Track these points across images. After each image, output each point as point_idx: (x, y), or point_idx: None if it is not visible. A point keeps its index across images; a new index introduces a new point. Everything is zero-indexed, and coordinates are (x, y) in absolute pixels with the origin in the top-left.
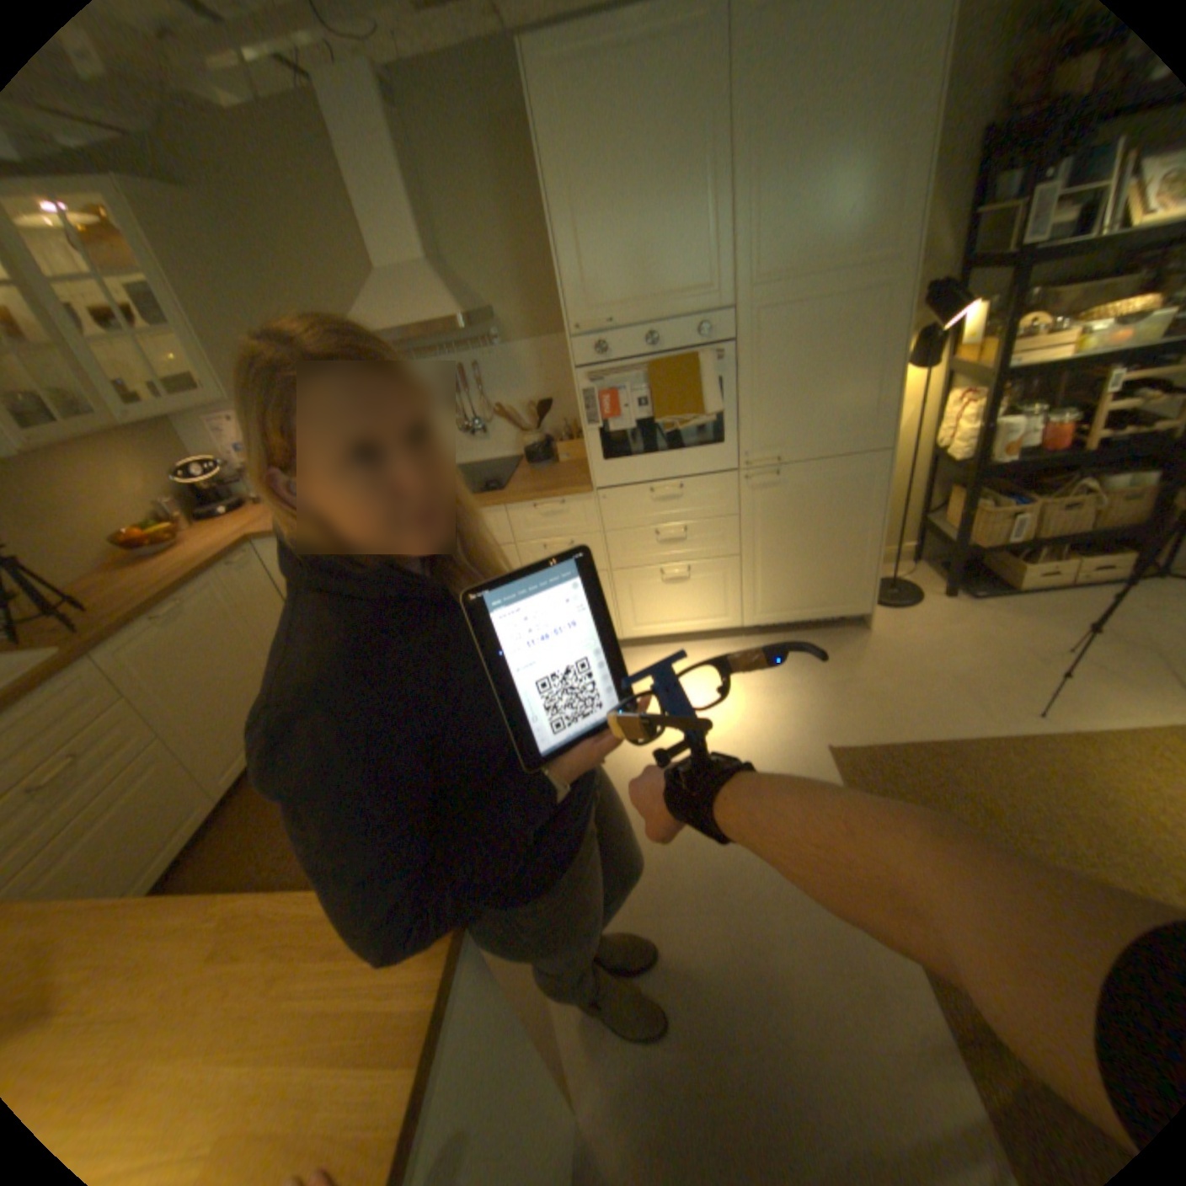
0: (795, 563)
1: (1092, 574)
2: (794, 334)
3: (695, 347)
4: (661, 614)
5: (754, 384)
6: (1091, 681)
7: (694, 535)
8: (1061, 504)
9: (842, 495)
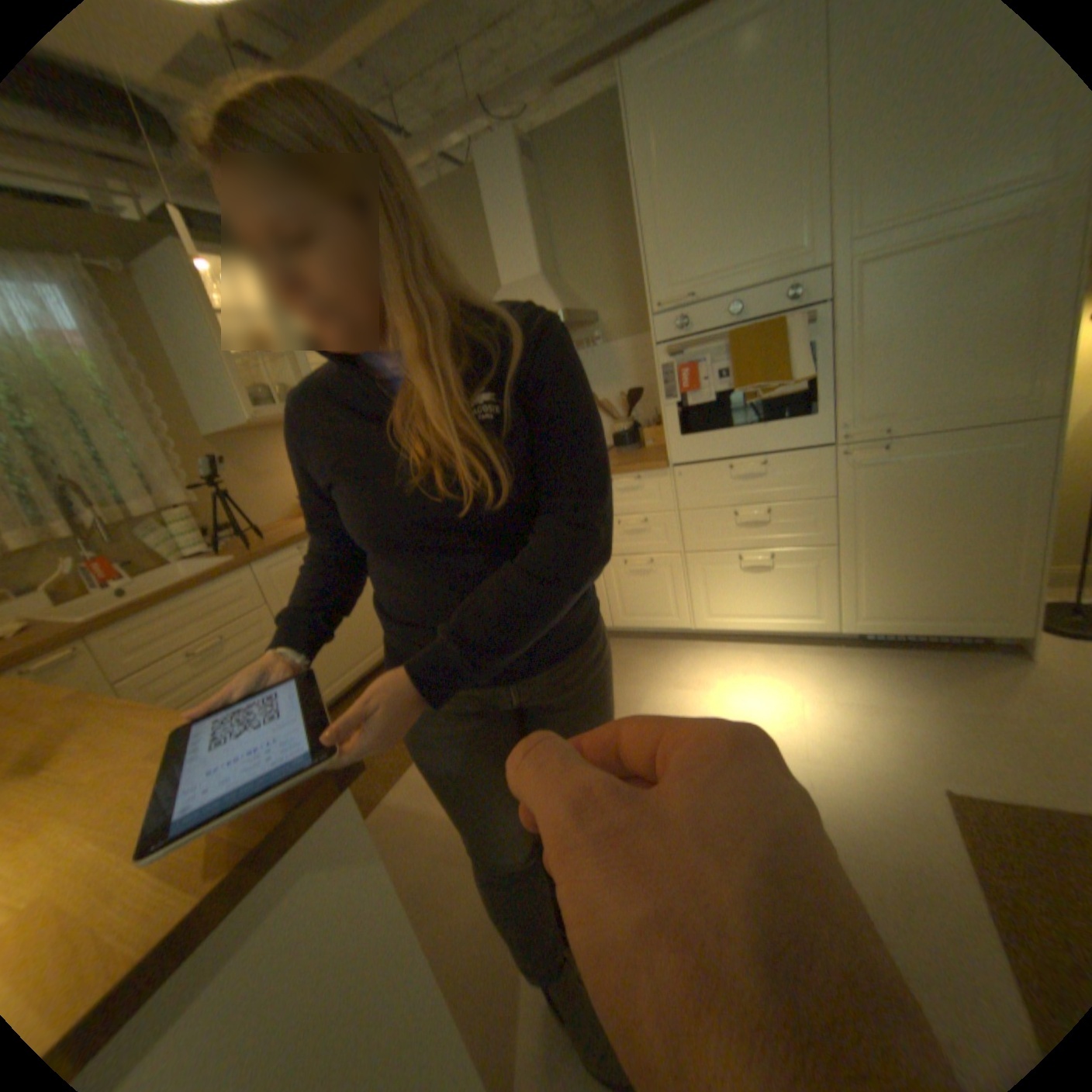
0: (916, 558)
1: None
2: (912, 281)
3: (787, 308)
4: (741, 604)
5: (859, 343)
6: None
7: (782, 517)
8: None
9: (987, 474)
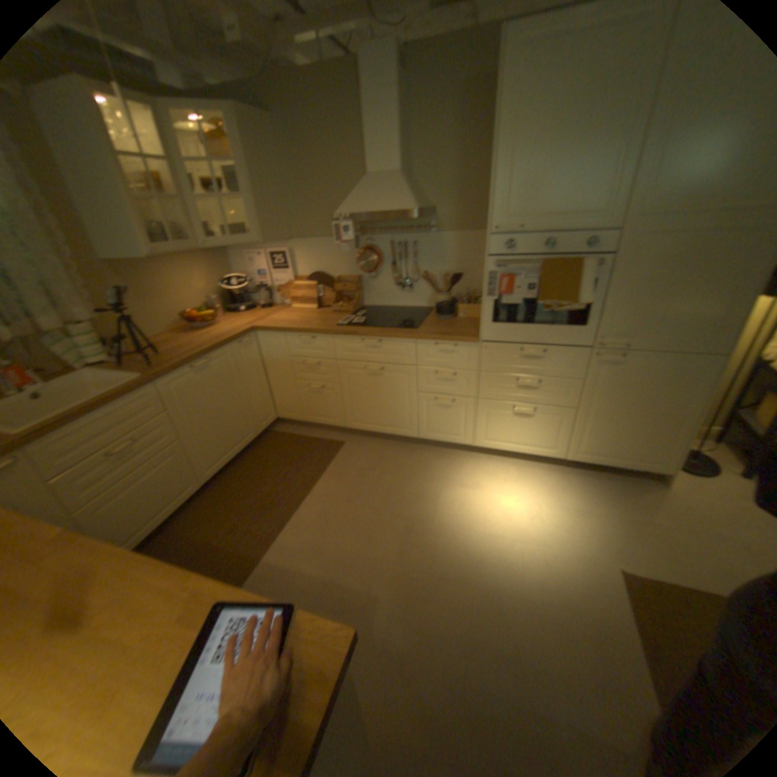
0: (621, 424)
1: None
2: (668, 254)
3: (583, 253)
4: (507, 436)
5: (624, 287)
6: None
7: (546, 387)
8: None
9: (675, 382)
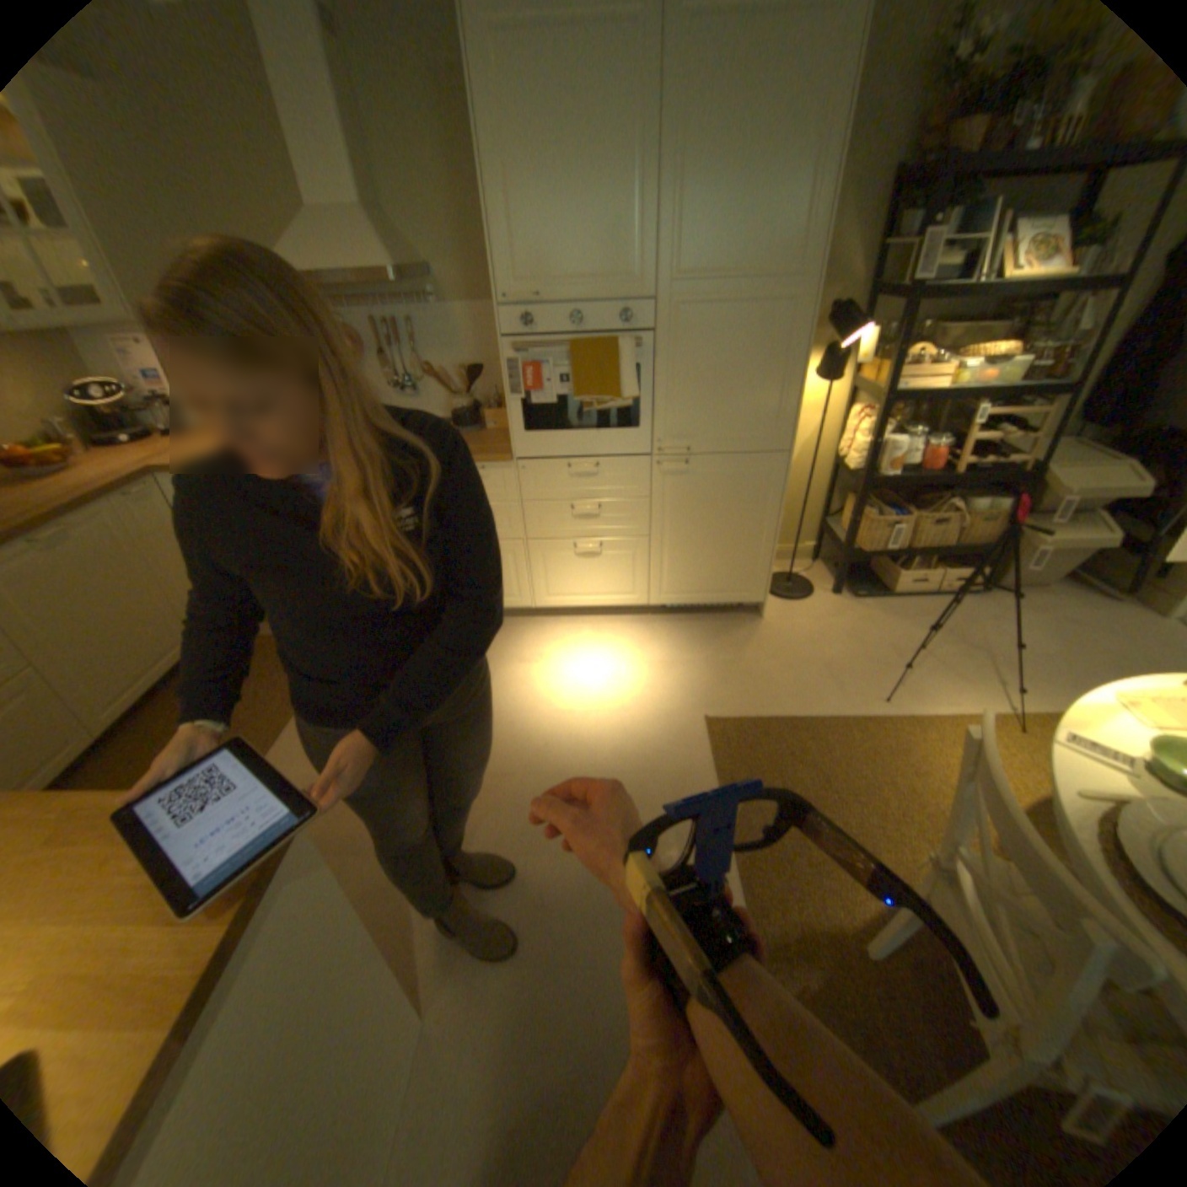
0: (698, 549)
1: (953, 584)
2: (707, 332)
3: (616, 332)
4: (572, 586)
5: (669, 375)
6: (932, 674)
7: (607, 514)
8: (931, 518)
9: (743, 490)
